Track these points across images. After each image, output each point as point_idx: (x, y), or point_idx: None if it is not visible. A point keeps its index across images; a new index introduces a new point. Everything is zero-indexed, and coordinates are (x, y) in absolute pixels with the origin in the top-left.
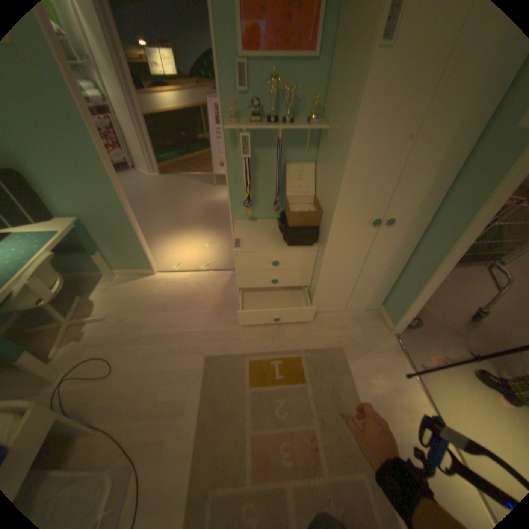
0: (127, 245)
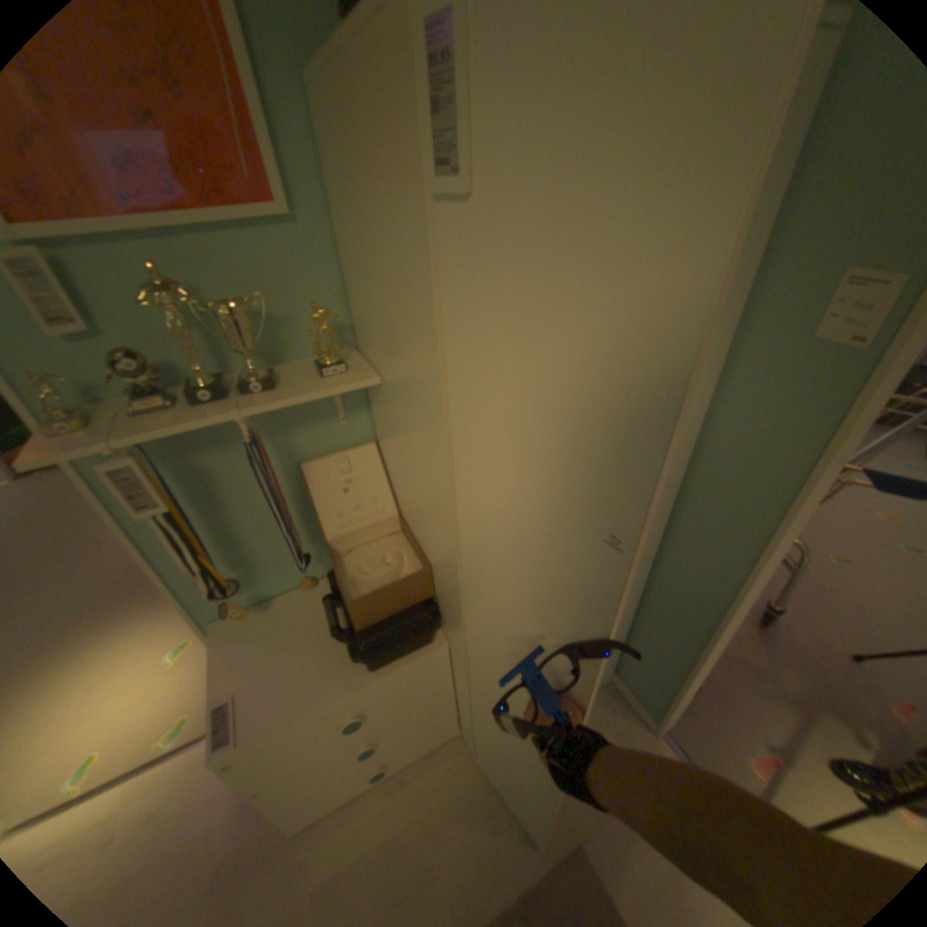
0: None
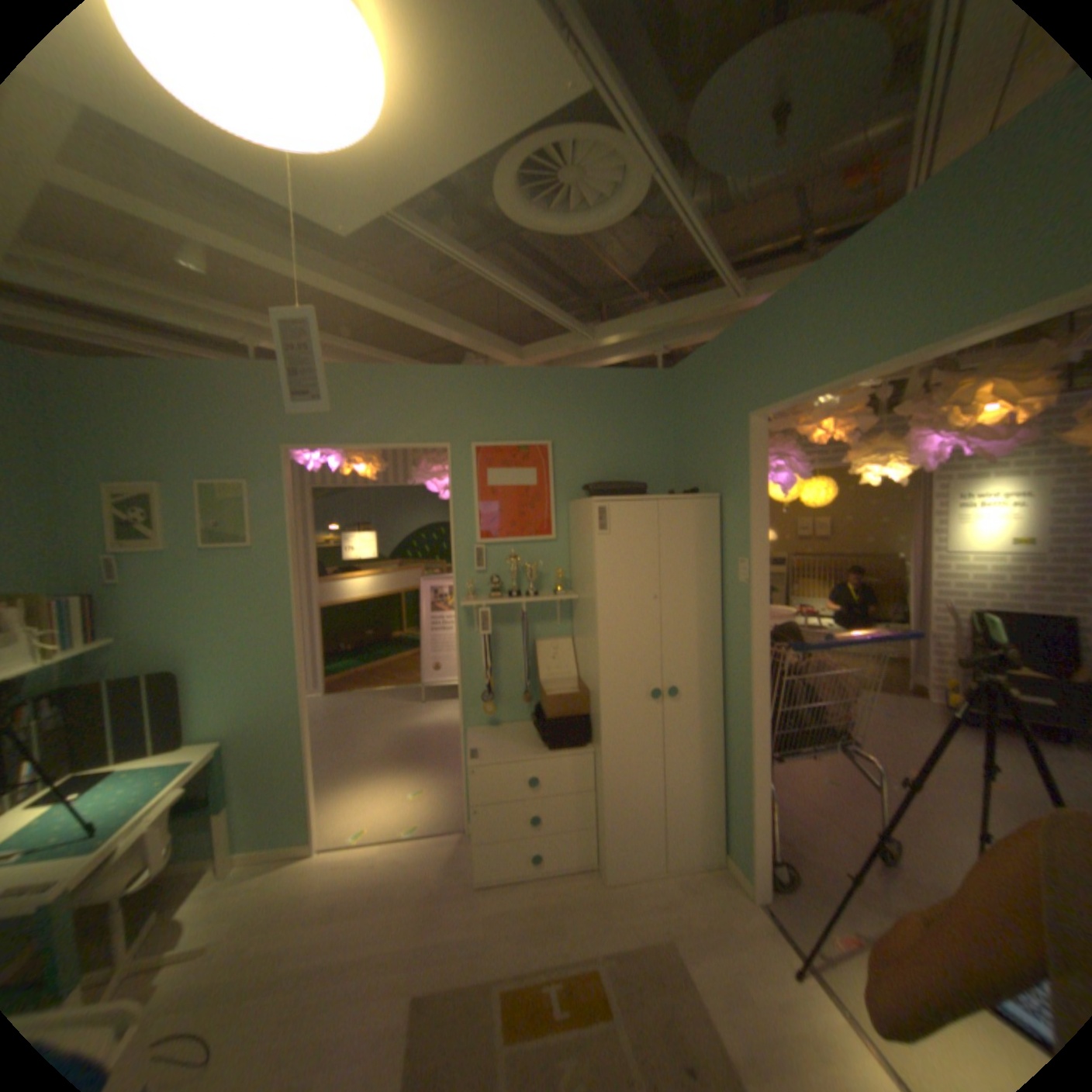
0: (280, 792)
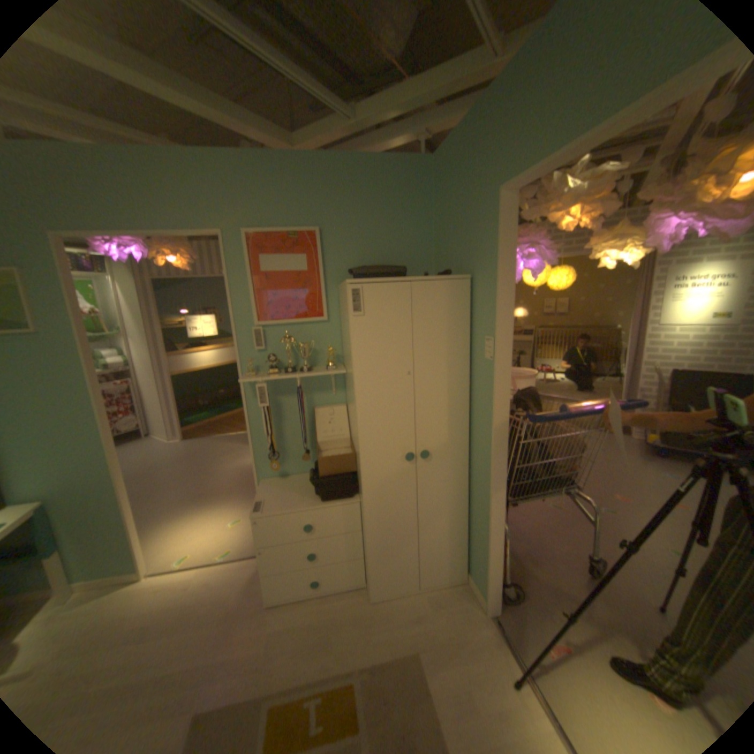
0: (105, 536)
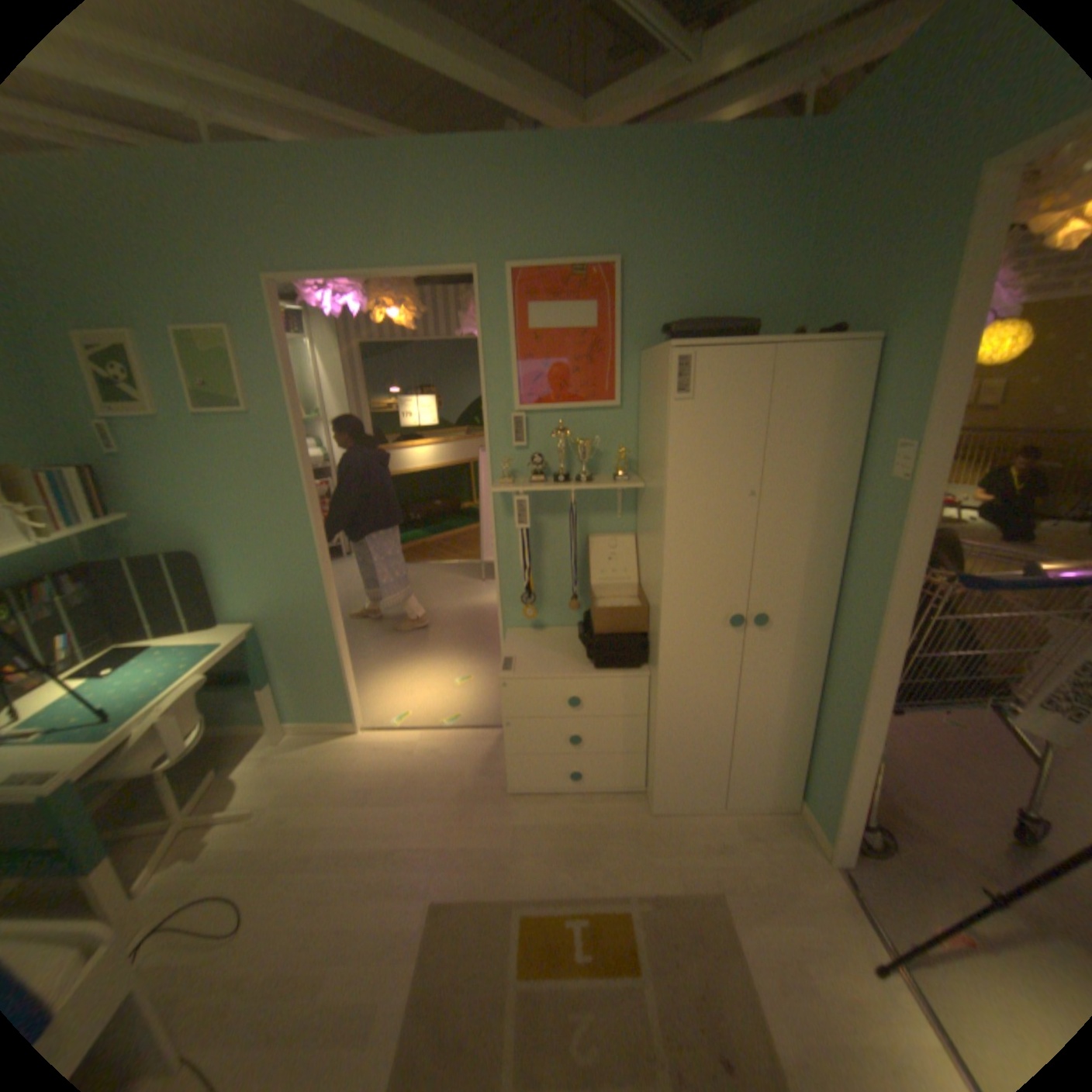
0: (319, 674)
